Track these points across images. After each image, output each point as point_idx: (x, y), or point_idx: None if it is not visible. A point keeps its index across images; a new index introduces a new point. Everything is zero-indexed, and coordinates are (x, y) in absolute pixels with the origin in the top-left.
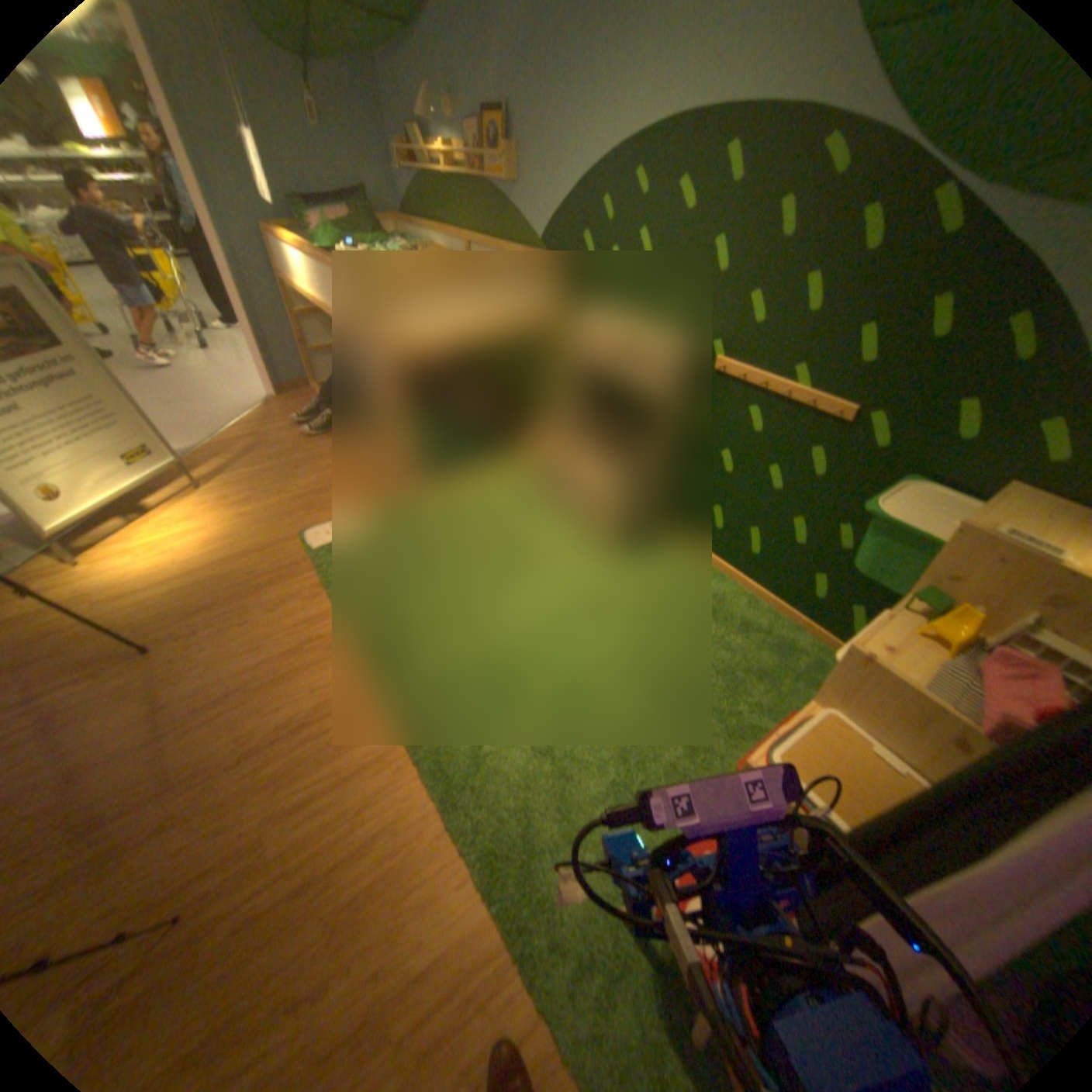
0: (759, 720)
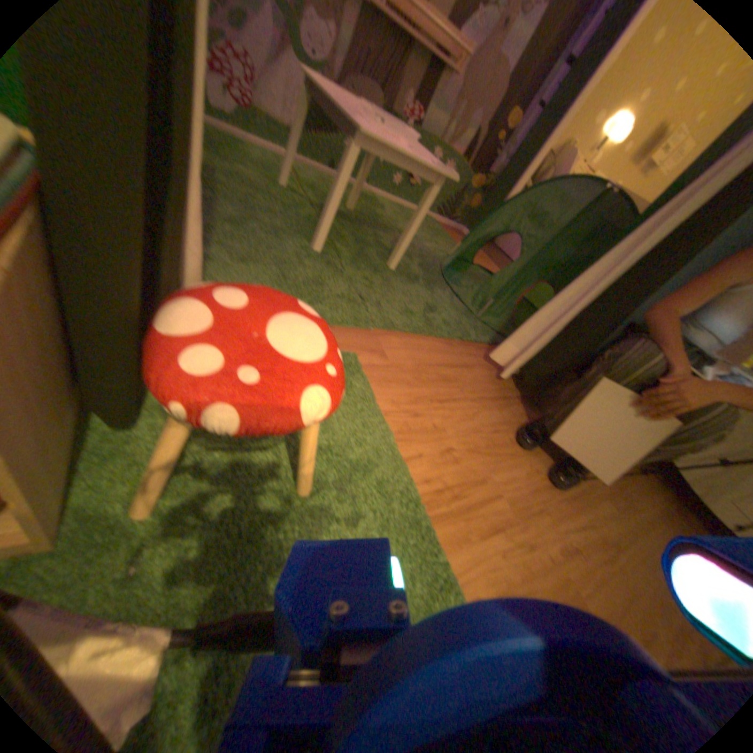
0: None
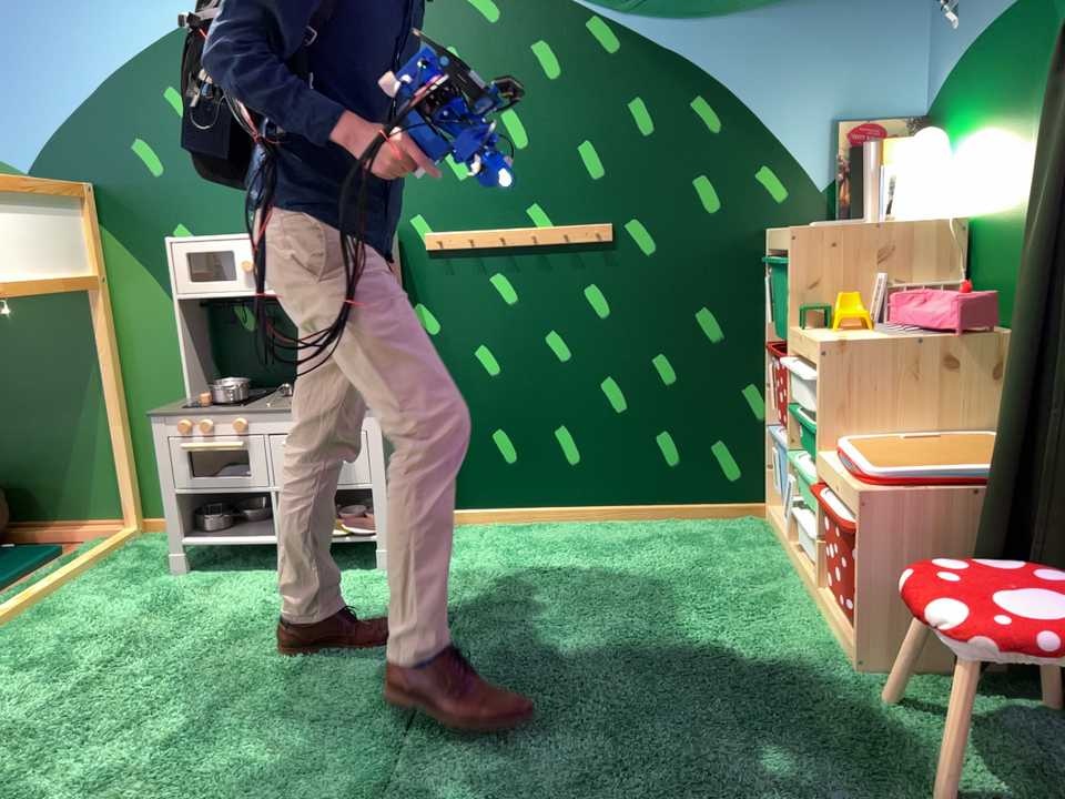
0: (750, 587)
